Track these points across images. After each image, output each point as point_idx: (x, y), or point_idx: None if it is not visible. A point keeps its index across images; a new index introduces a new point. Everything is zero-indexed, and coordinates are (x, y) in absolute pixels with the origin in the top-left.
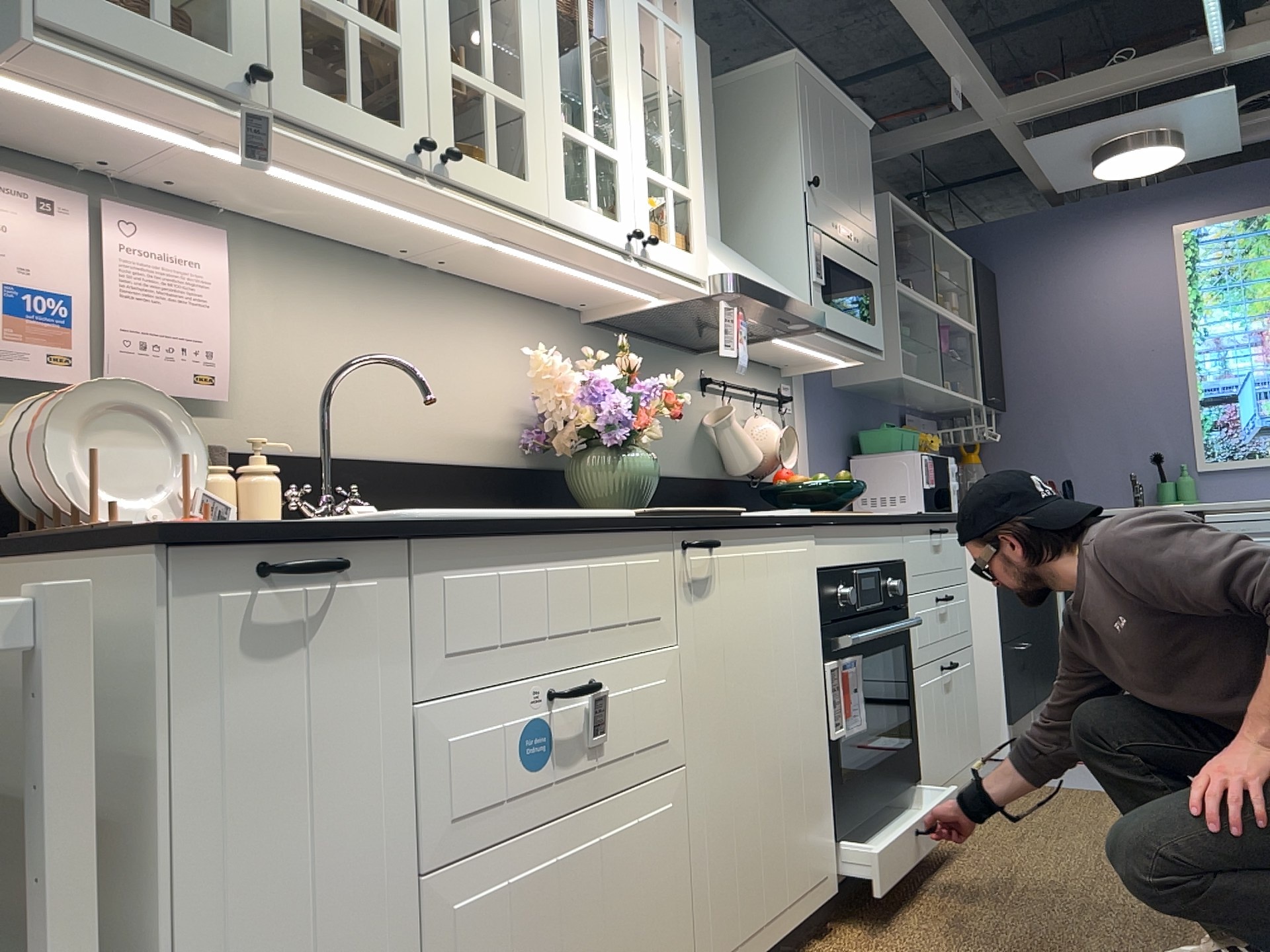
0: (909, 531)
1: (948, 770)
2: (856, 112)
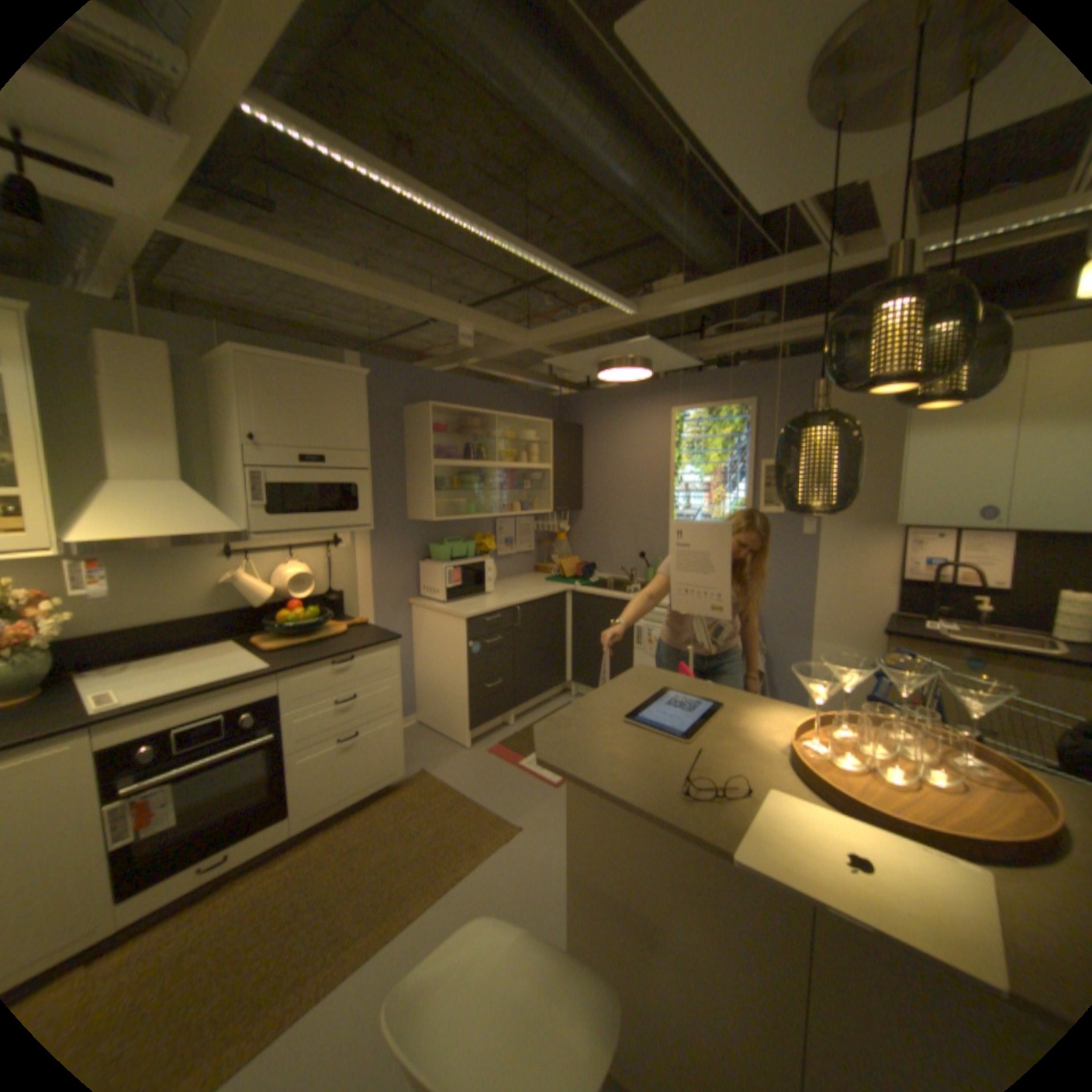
0: (287, 675)
1: (335, 798)
2: (337, 367)
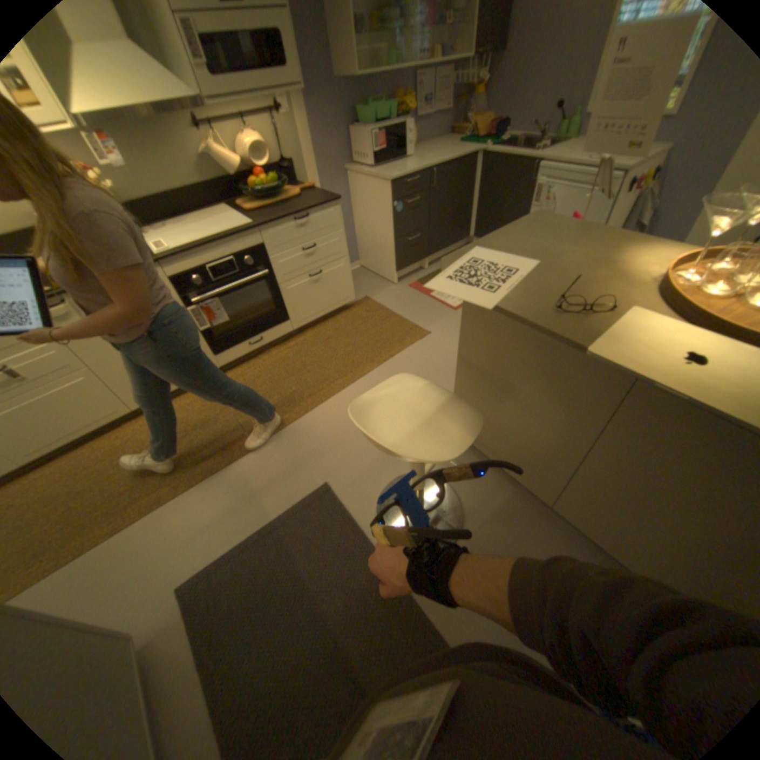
0: (265, 229)
1: (314, 311)
2: None
